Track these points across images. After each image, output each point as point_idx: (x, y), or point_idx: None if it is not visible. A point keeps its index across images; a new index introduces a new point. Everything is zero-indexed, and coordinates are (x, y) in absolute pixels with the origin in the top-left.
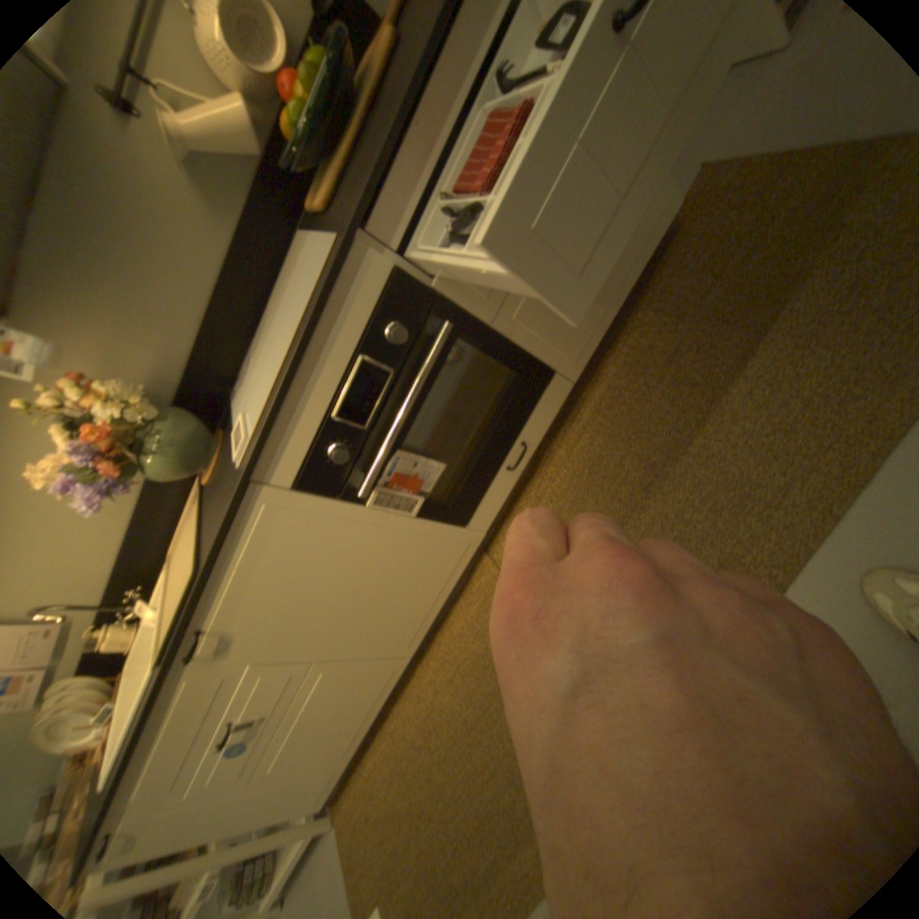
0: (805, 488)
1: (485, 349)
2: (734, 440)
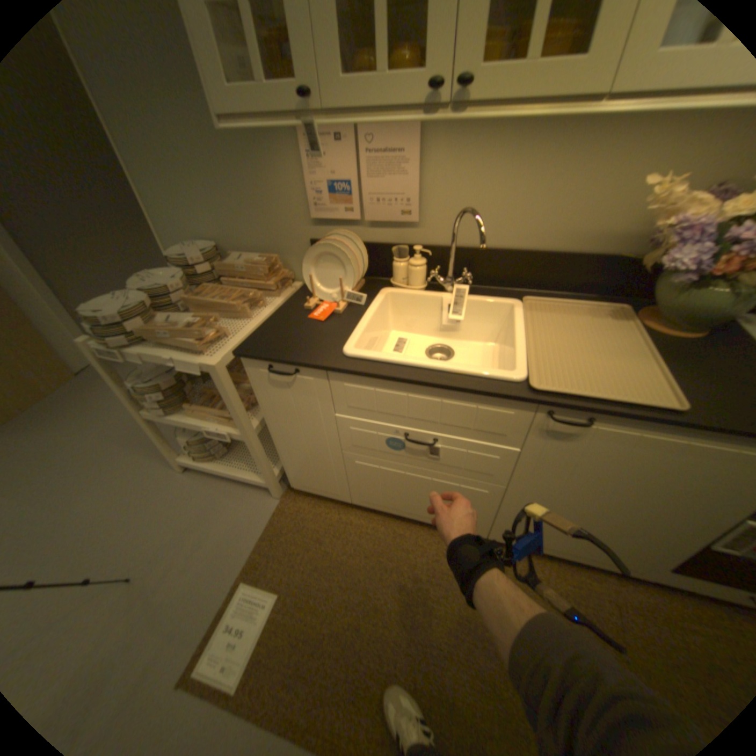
0: None
1: None
2: None
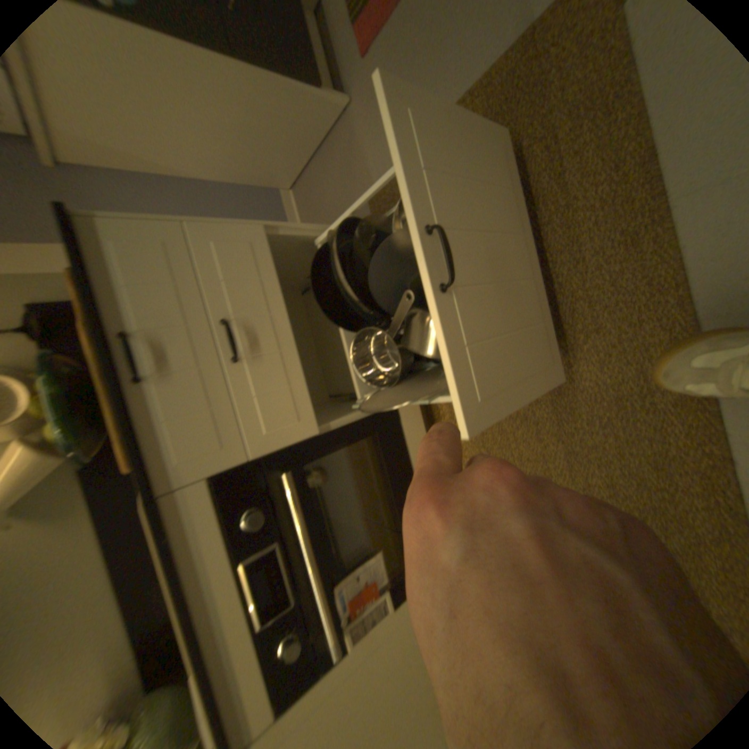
0: (657, 363)
1: (333, 446)
2: (566, 359)
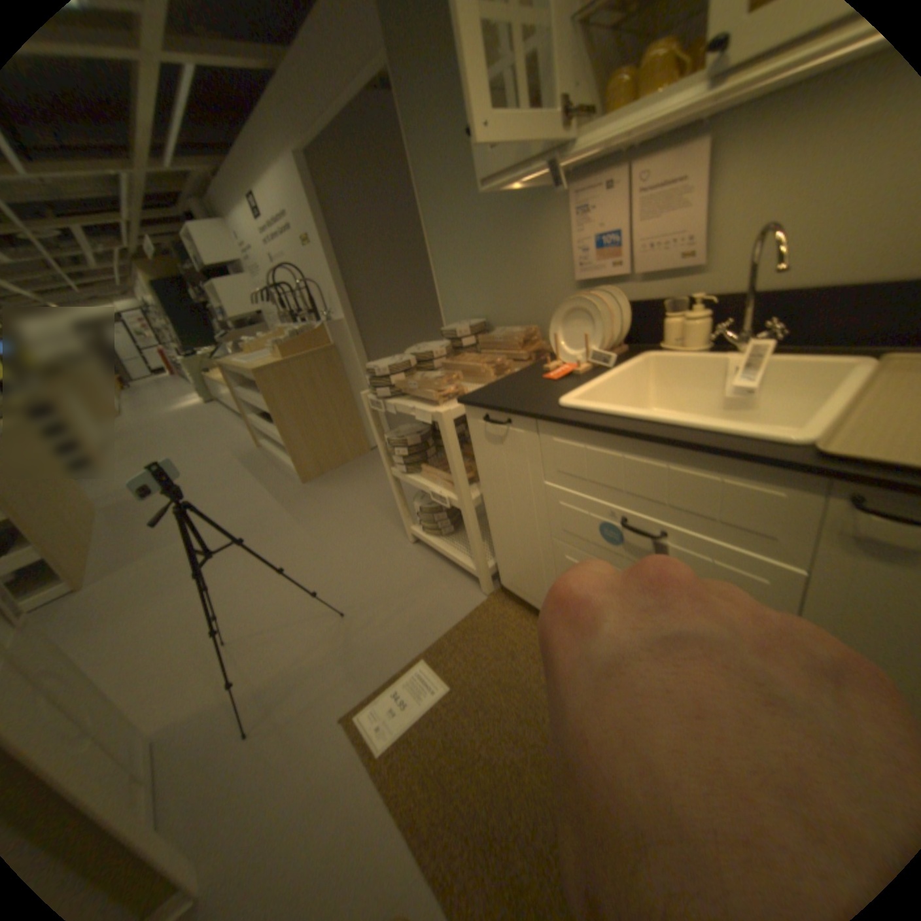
0: None
1: None
2: None
